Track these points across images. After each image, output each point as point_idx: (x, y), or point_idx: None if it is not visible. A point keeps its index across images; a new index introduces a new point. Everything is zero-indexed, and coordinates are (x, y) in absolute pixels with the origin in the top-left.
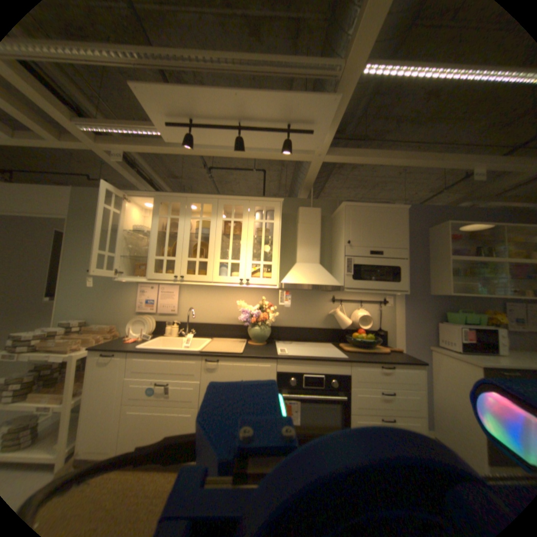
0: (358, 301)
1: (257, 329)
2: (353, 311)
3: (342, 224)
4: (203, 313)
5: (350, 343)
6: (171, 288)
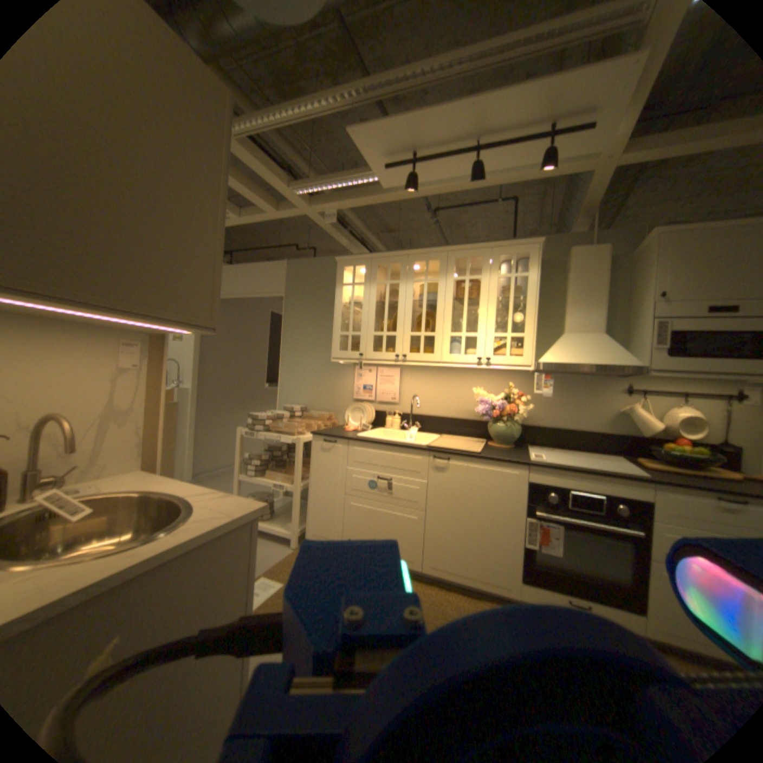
0: (680, 393)
1: (501, 426)
2: (670, 409)
3: (652, 265)
4: (428, 403)
5: (658, 459)
6: (390, 371)
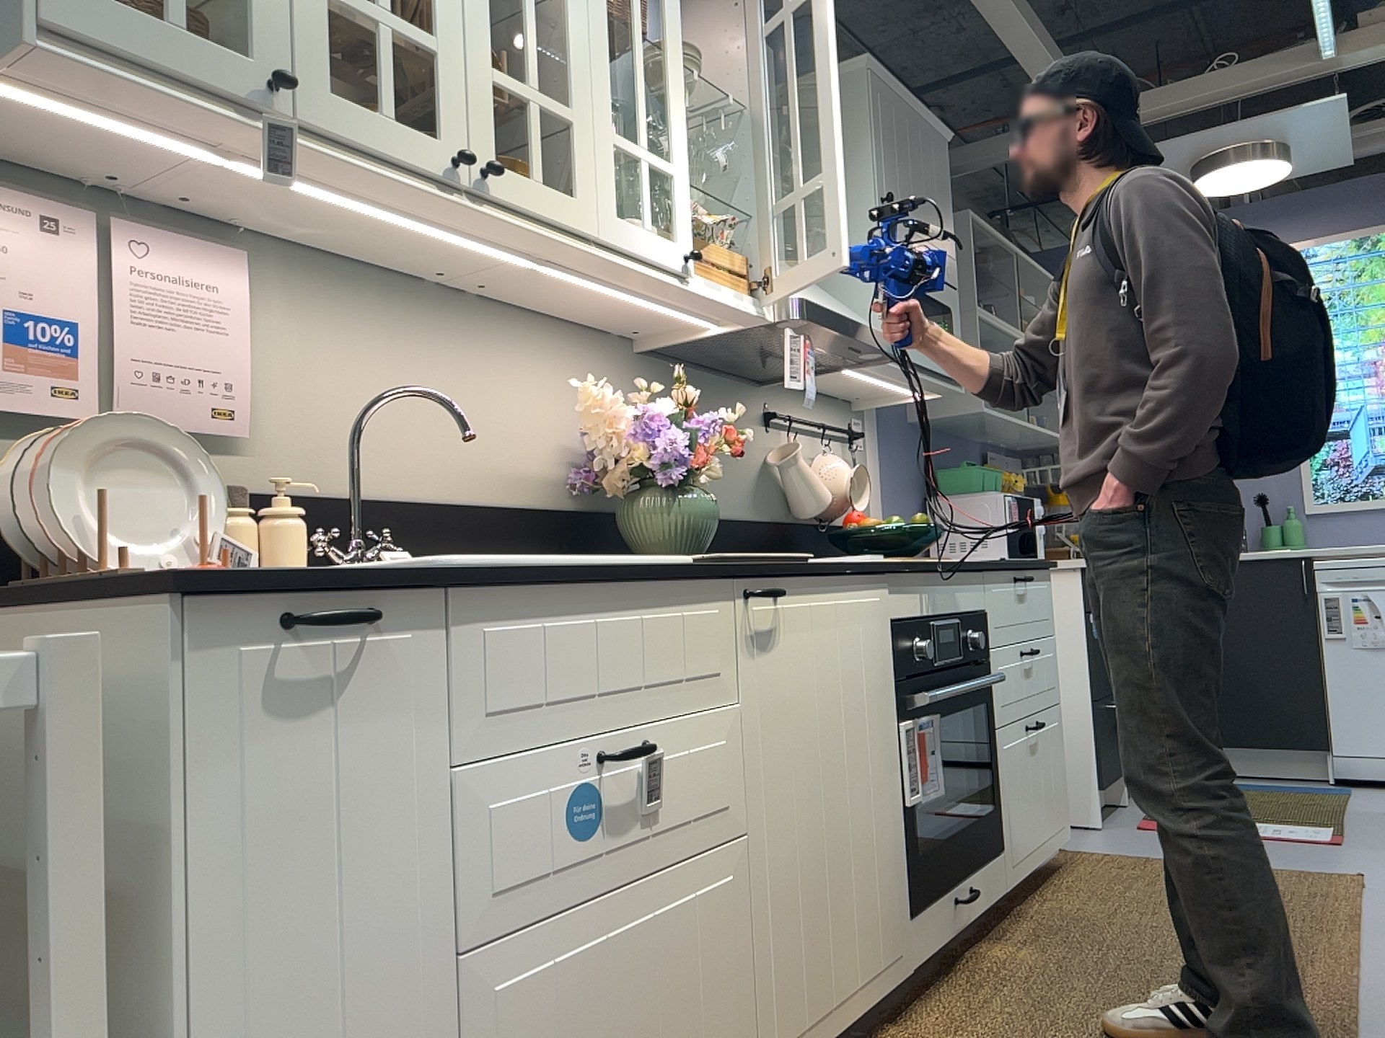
0: (823, 425)
1: (692, 502)
2: (811, 460)
3: (857, 135)
4: (381, 443)
5: None
6: (198, 257)
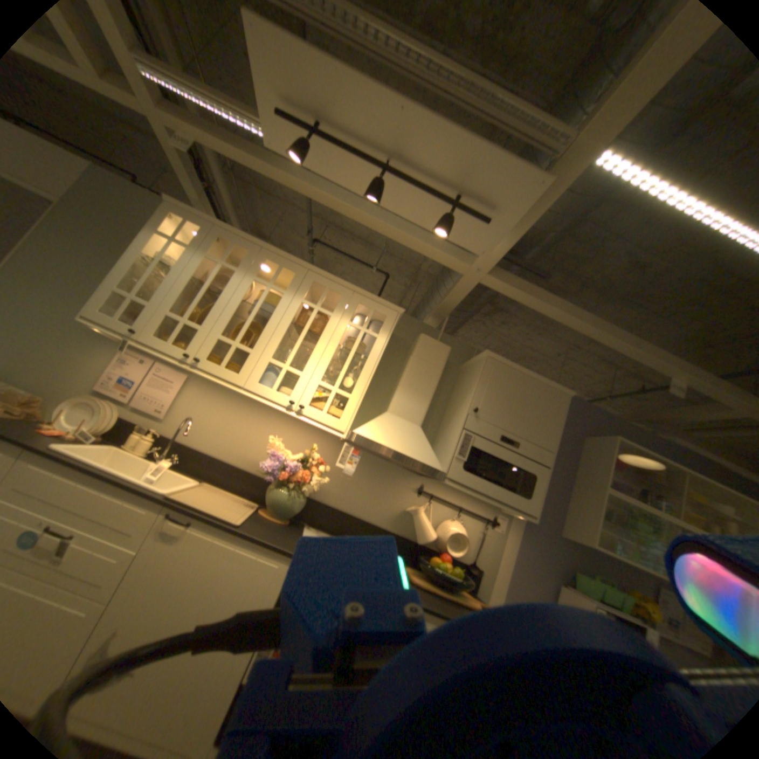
0: (457, 508)
1: (284, 495)
2: (445, 521)
3: (475, 382)
4: (207, 436)
5: (423, 573)
6: (173, 376)
